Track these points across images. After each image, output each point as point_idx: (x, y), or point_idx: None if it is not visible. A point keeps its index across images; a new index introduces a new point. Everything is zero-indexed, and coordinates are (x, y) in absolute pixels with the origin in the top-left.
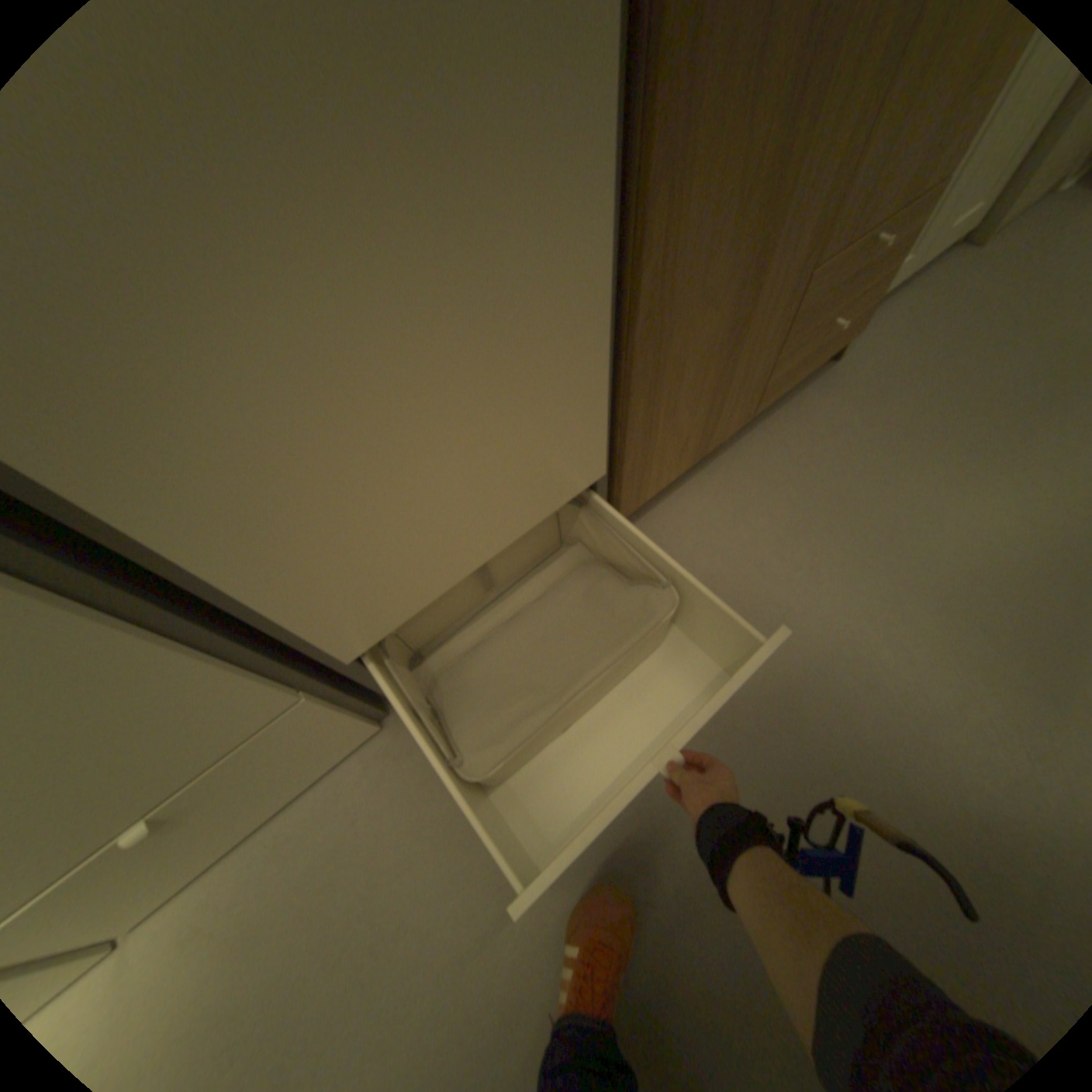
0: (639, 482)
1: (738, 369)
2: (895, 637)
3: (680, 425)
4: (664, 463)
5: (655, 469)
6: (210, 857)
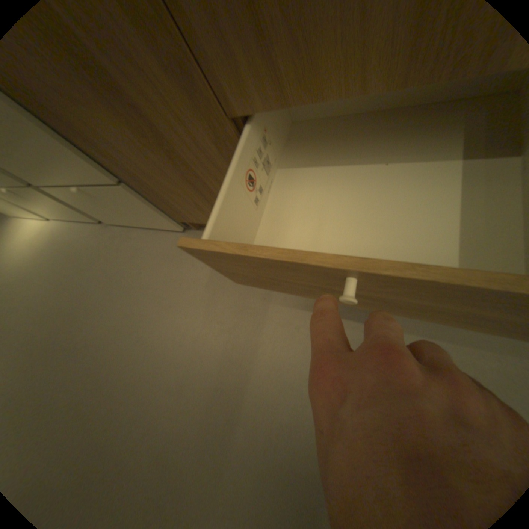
0: (173, 208)
1: (208, 177)
2: (203, 397)
3: (176, 190)
4: (190, 208)
5: (184, 208)
6: (60, 219)
